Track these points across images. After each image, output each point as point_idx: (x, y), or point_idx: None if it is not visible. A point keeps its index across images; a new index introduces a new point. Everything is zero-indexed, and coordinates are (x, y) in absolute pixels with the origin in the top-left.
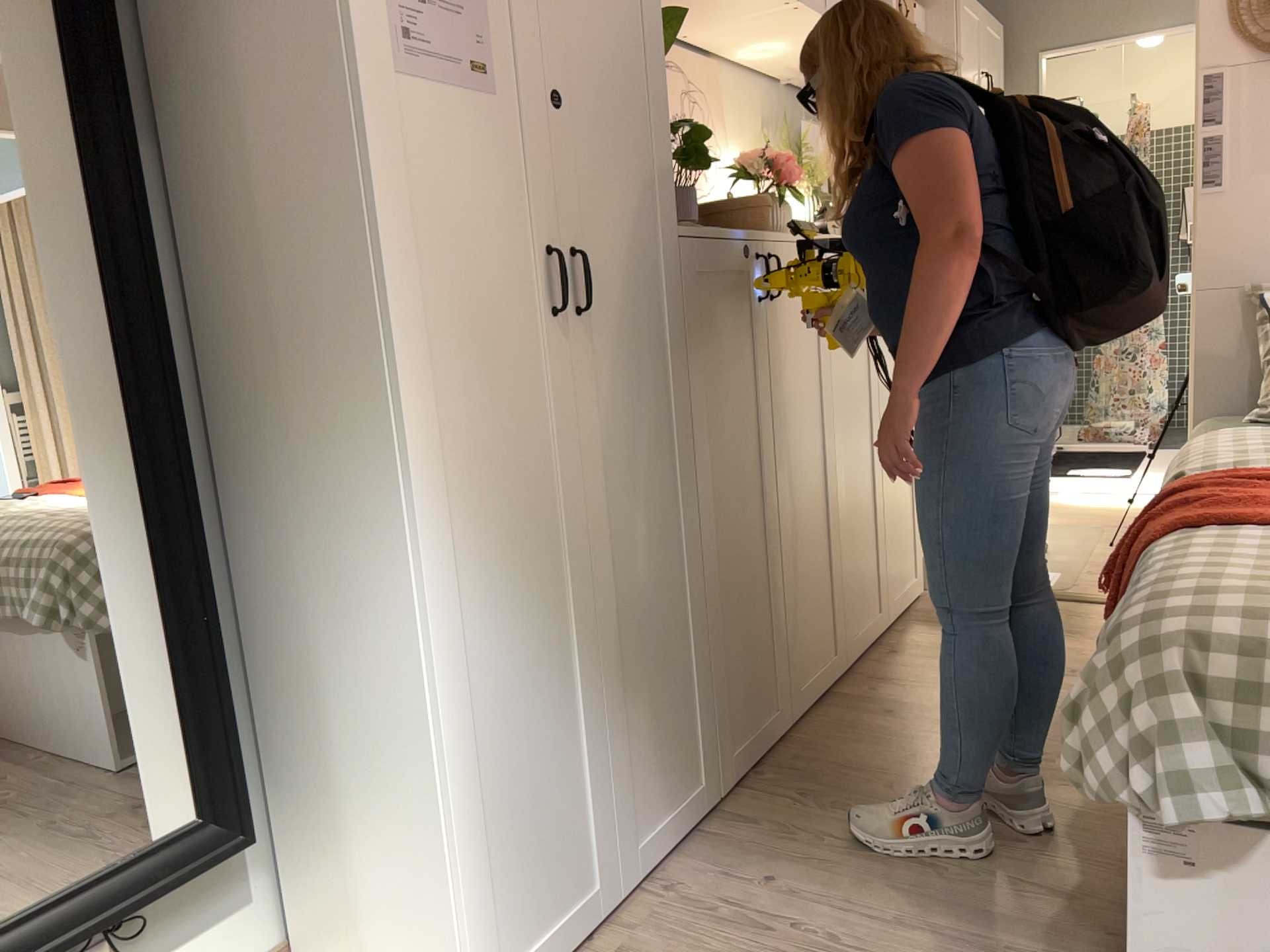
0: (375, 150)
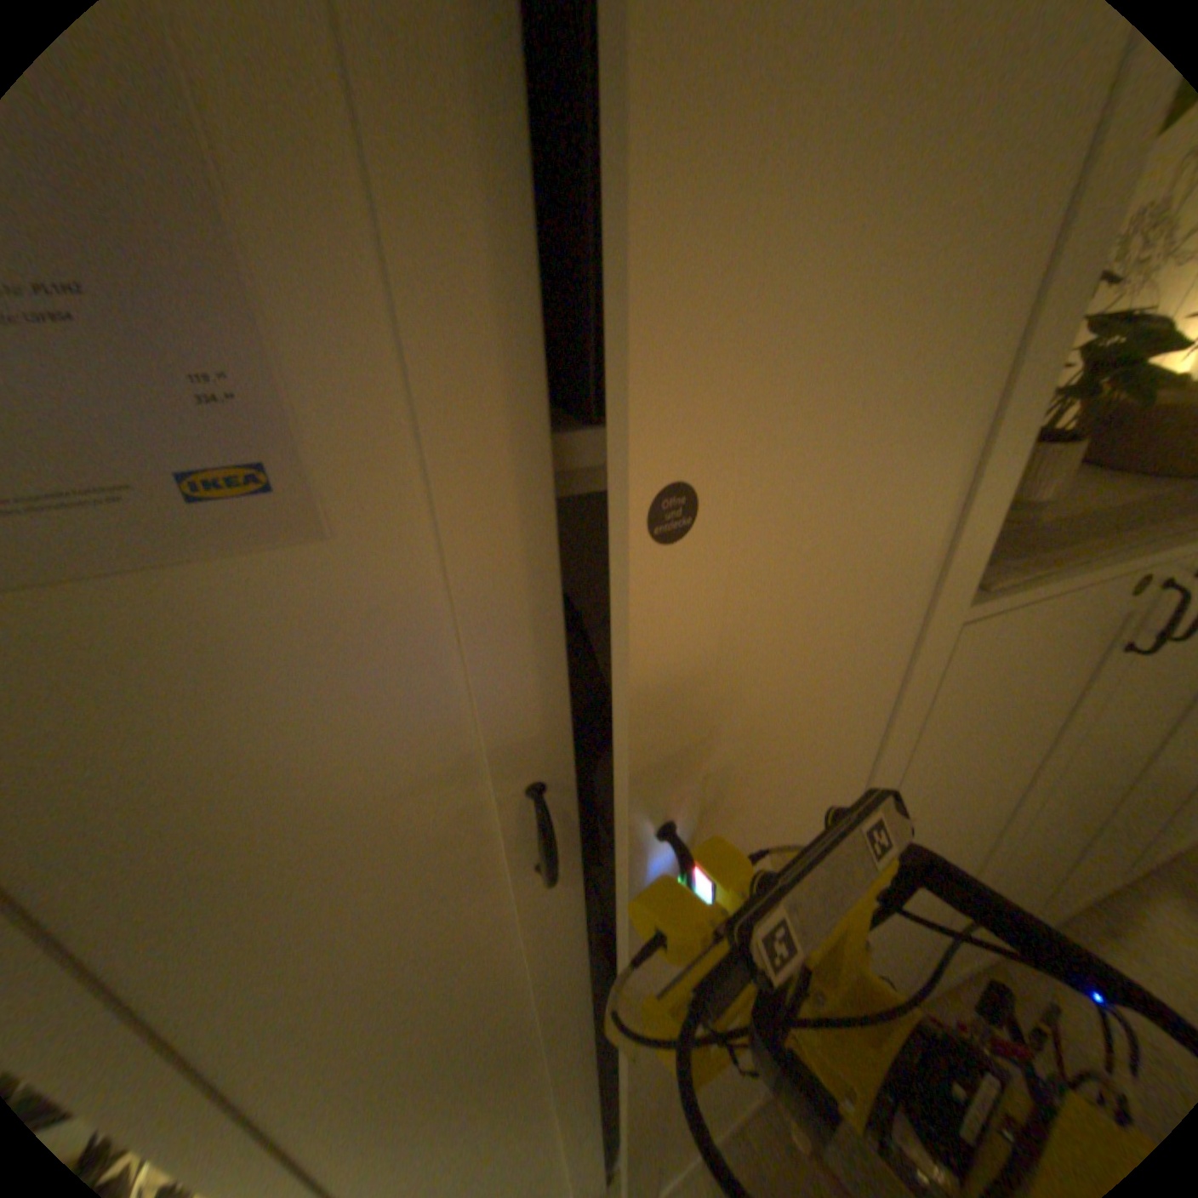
0: None
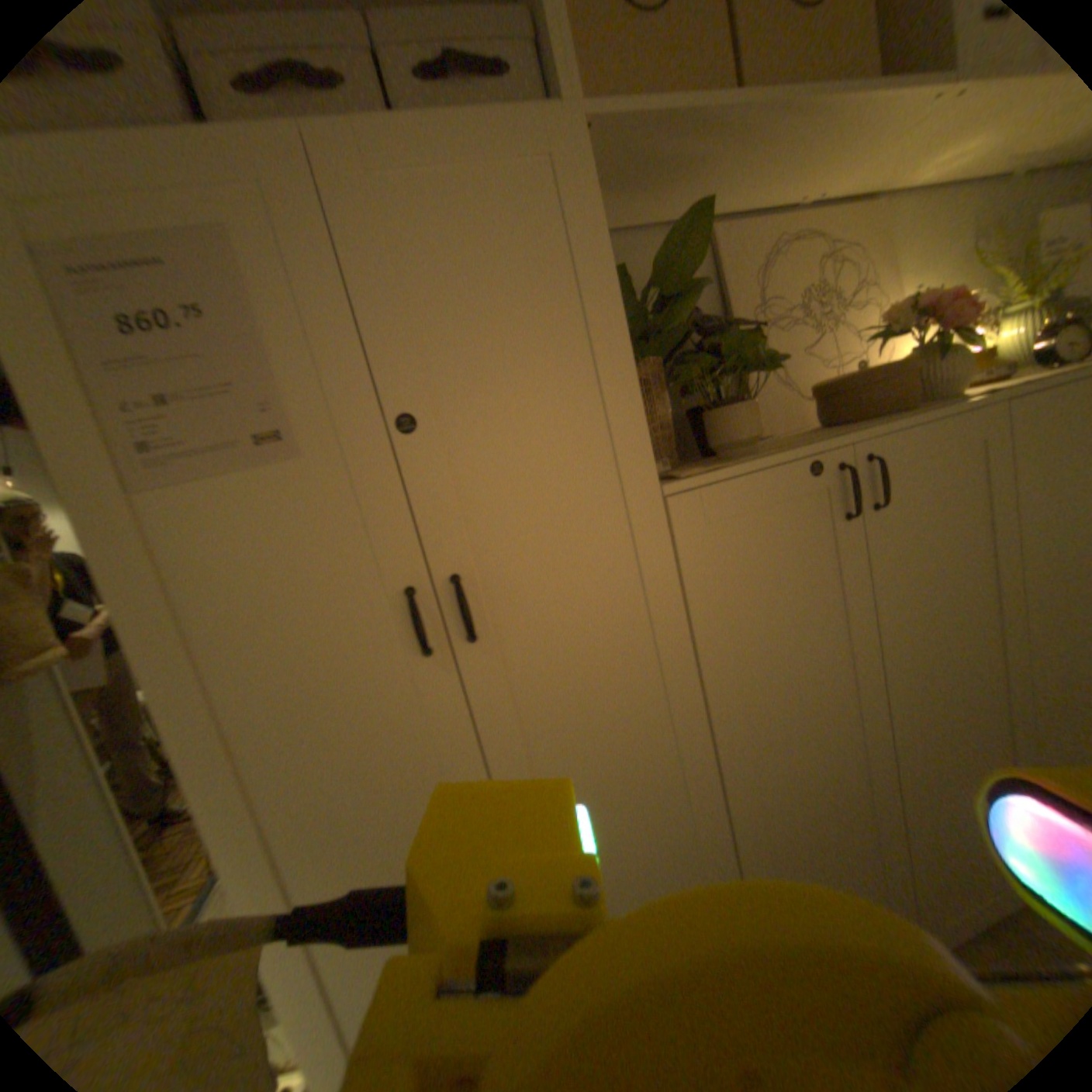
0: (109, 584)
